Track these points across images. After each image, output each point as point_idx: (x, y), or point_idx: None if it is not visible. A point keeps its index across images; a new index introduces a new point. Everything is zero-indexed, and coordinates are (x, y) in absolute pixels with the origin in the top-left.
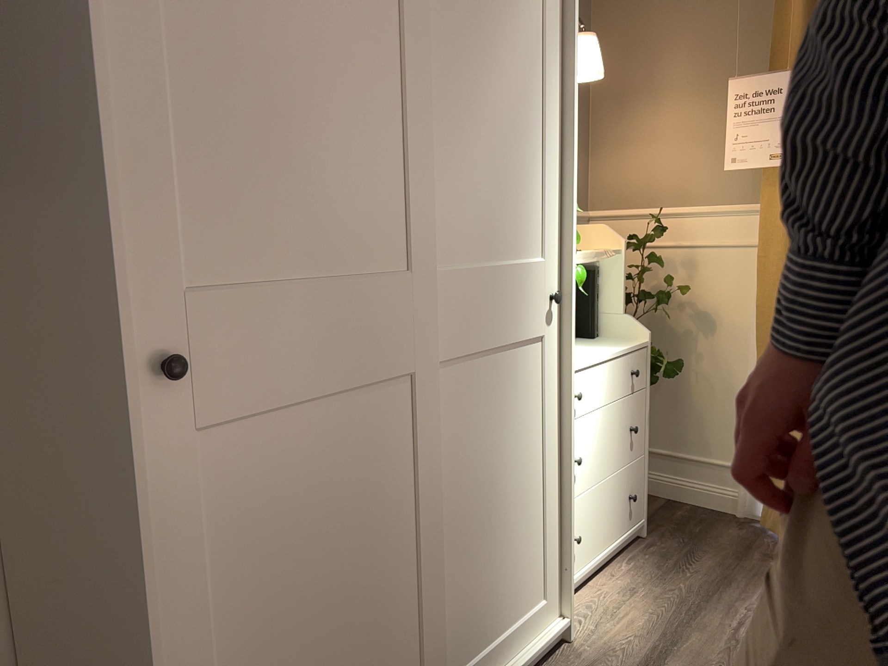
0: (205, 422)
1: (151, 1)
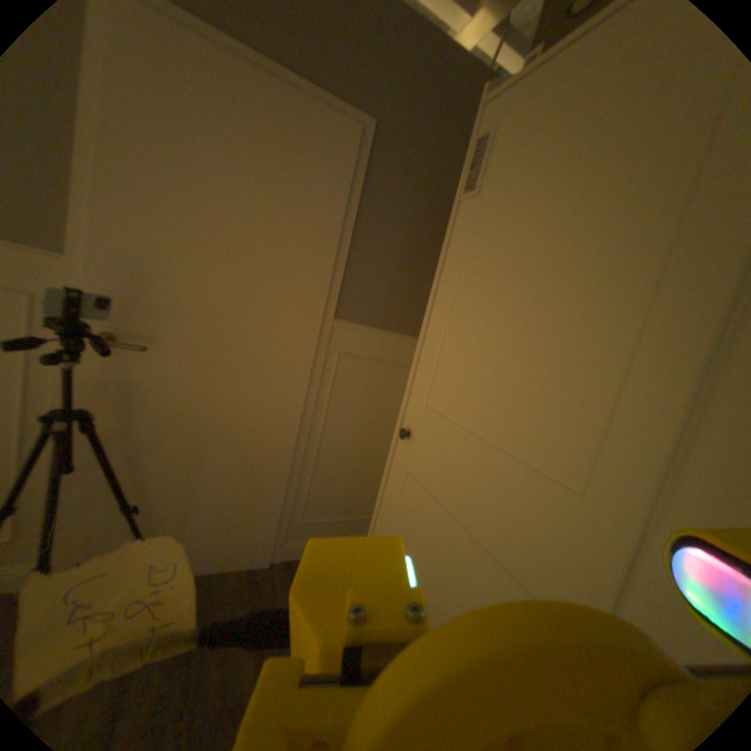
0: (407, 473)
1: (451, 276)
